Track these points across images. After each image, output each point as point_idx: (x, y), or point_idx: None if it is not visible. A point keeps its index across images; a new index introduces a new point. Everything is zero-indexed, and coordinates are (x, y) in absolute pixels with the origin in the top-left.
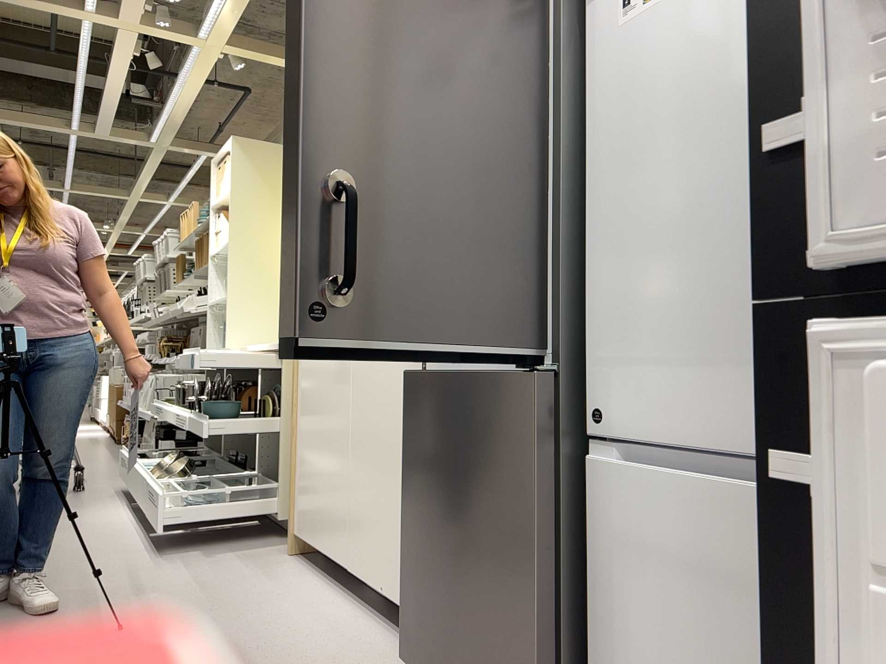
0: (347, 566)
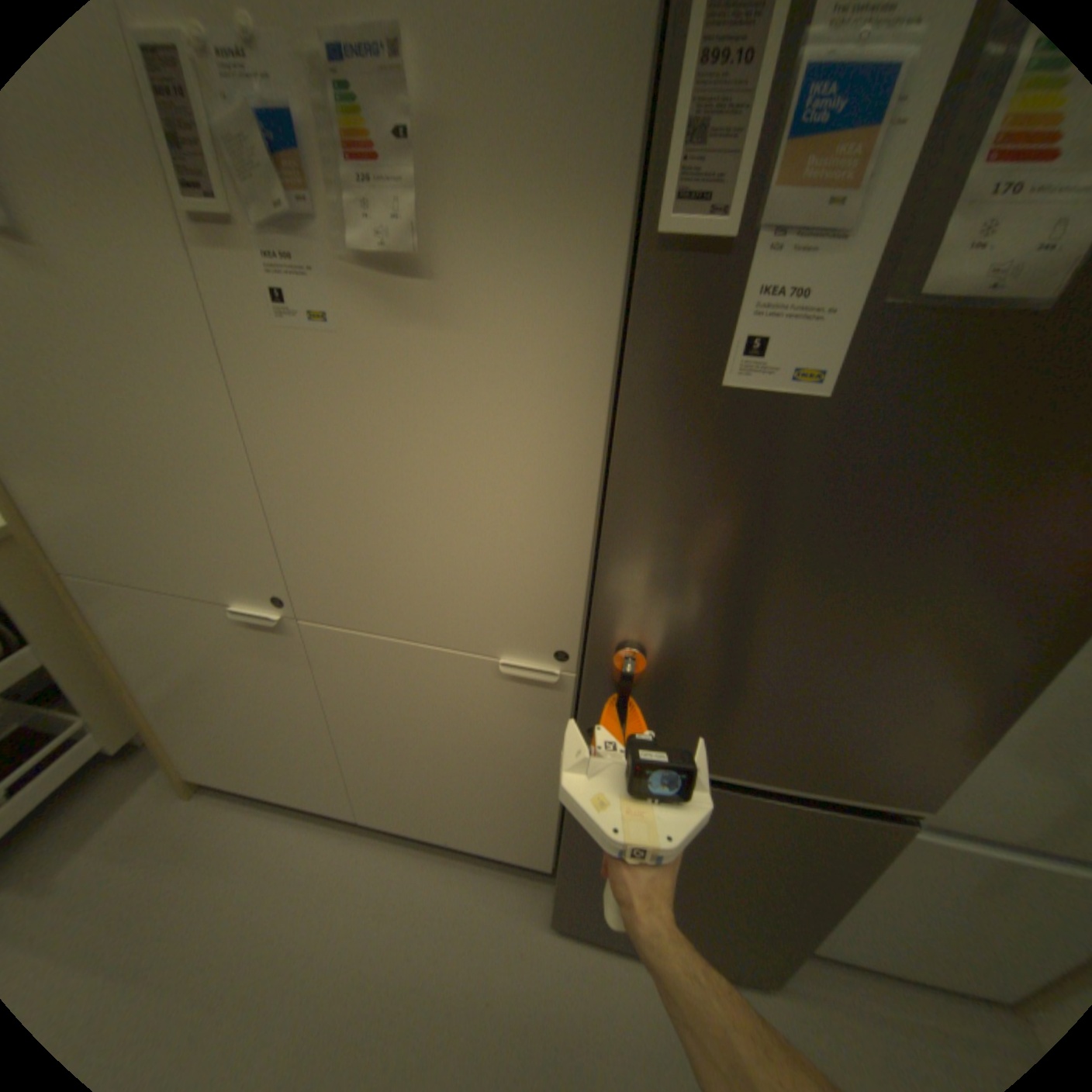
0: (354, 819)
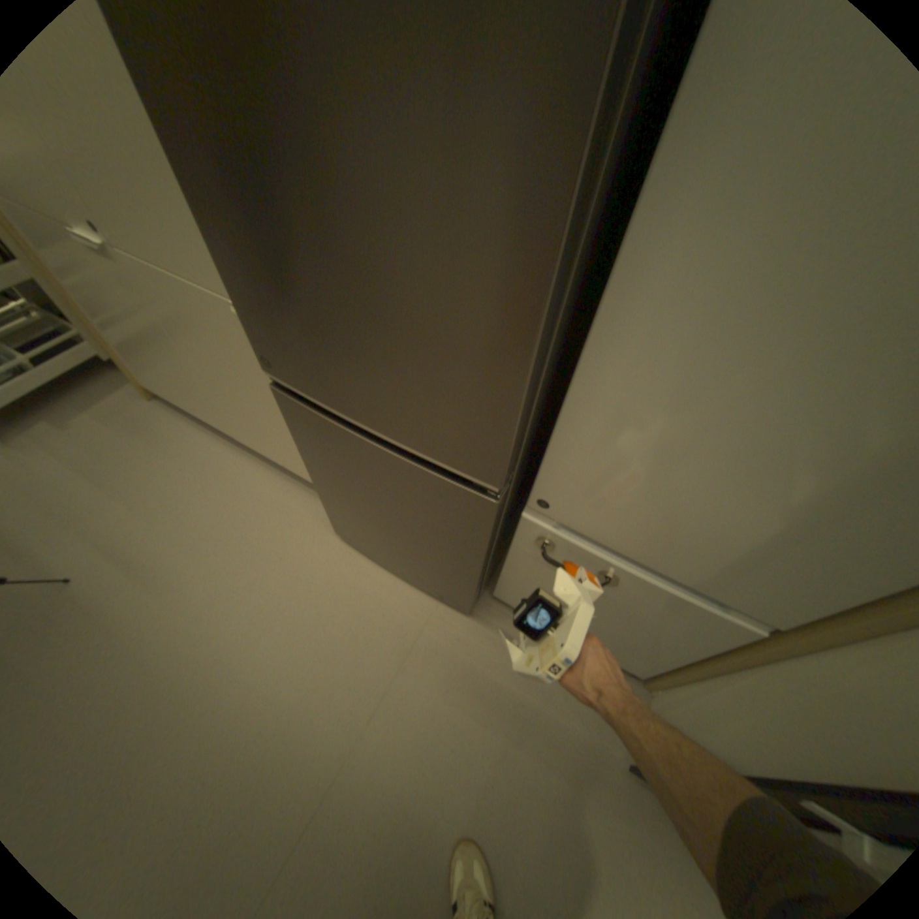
0: (233, 435)
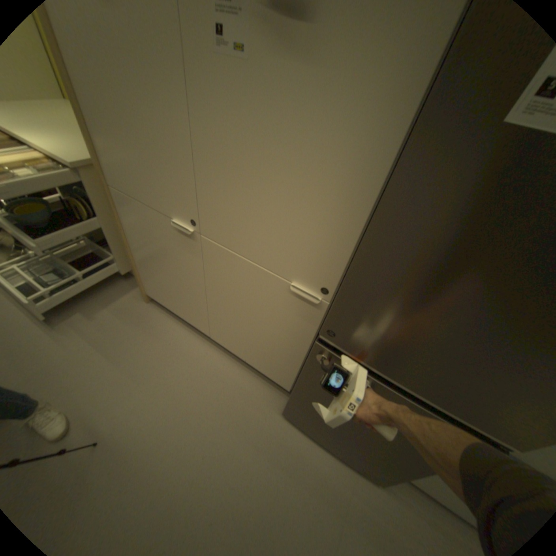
0: (210, 335)
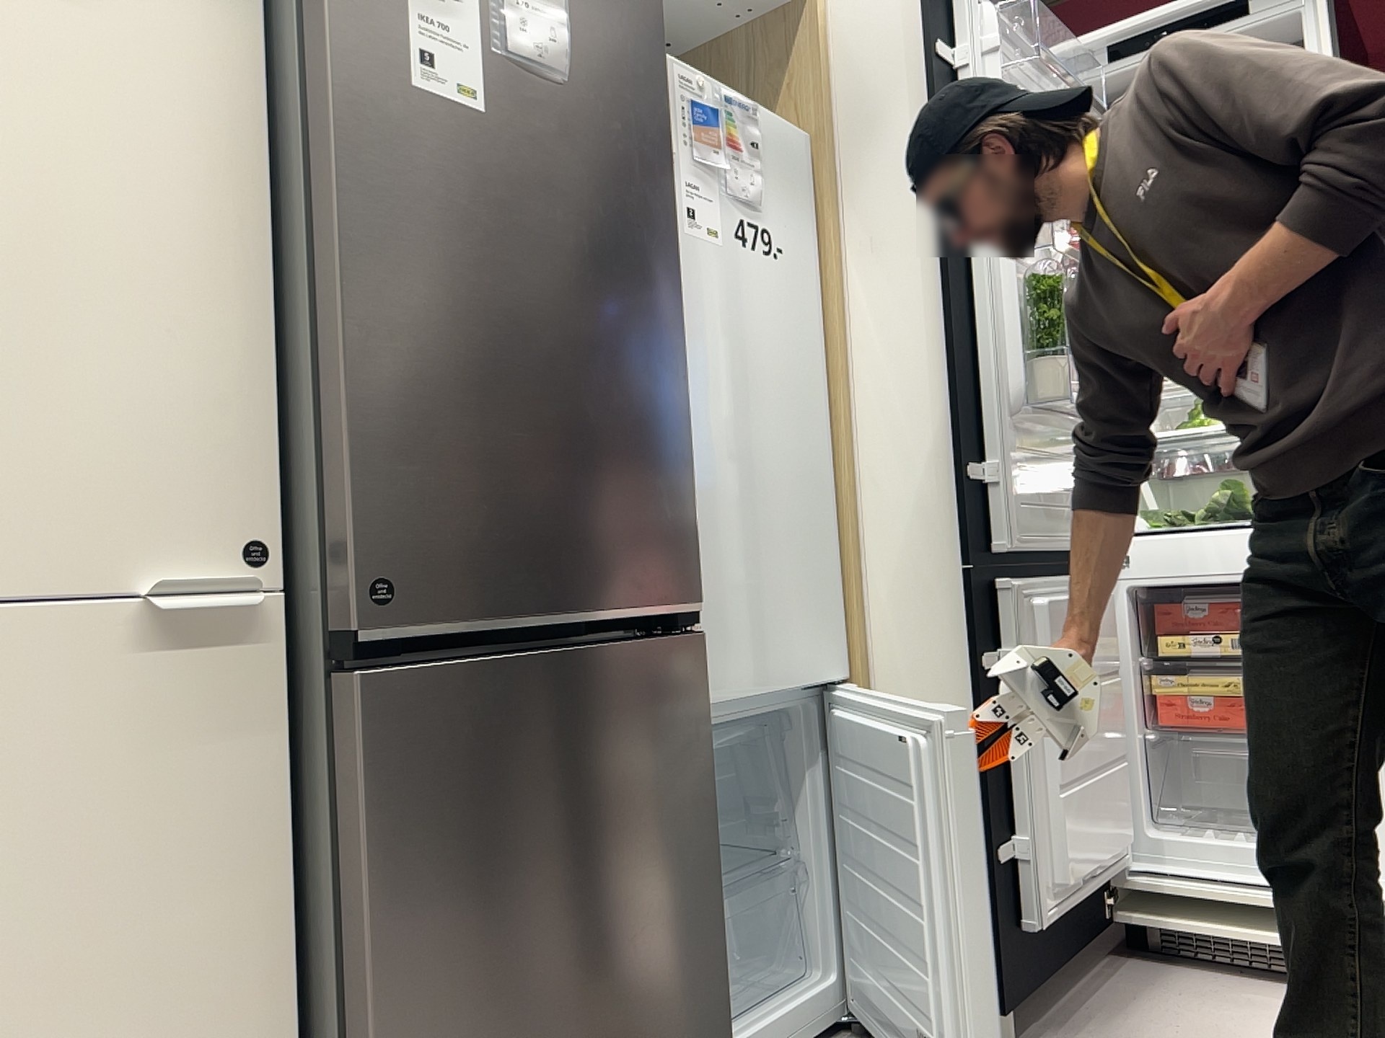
0: None
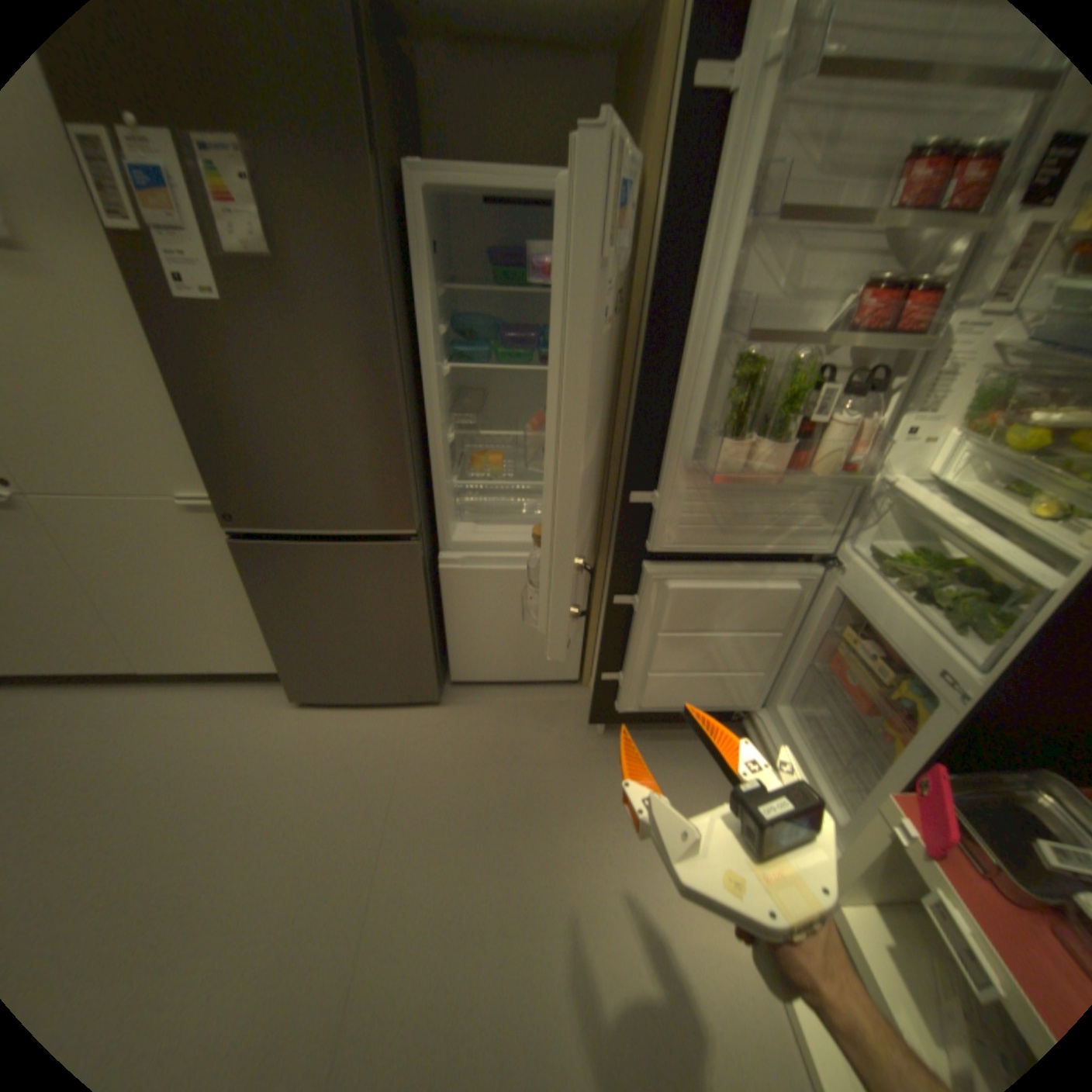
0: (135, 669)
